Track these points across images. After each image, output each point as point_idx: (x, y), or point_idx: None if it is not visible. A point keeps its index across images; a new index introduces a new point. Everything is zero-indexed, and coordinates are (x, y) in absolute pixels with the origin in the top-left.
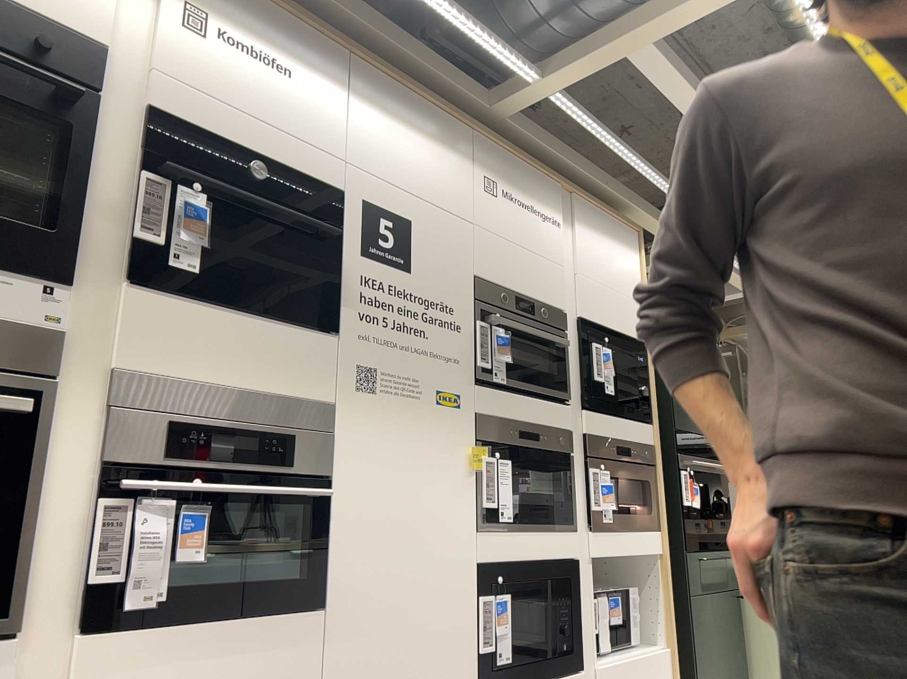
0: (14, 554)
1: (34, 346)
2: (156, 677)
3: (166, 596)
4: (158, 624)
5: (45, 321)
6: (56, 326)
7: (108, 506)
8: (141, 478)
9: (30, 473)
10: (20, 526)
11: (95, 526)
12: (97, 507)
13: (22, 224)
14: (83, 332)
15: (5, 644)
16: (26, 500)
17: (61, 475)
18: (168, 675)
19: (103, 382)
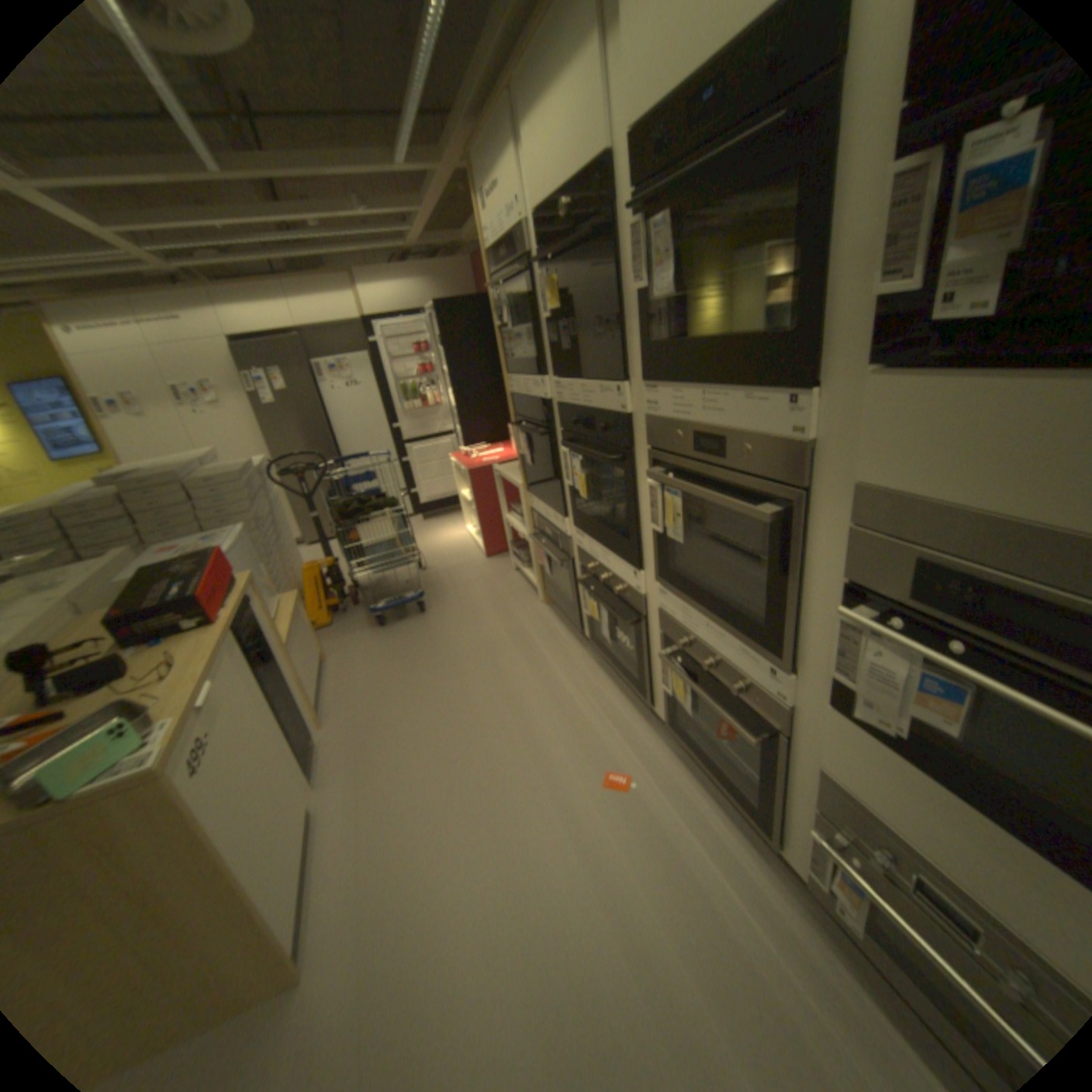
0: (787, 622)
1: (789, 456)
2: (896, 792)
3: (909, 736)
4: (903, 753)
5: (792, 432)
6: (802, 436)
7: (846, 622)
8: (887, 609)
9: (793, 567)
10: (789, 604)
11: (837, 633)
12: (839, 617)
13: (784, 323)
14: (833, 437)
15: (788, 675)
16: (791, 586)
17: (821, 575)
18: (911, 803)
19: (853, 493)
